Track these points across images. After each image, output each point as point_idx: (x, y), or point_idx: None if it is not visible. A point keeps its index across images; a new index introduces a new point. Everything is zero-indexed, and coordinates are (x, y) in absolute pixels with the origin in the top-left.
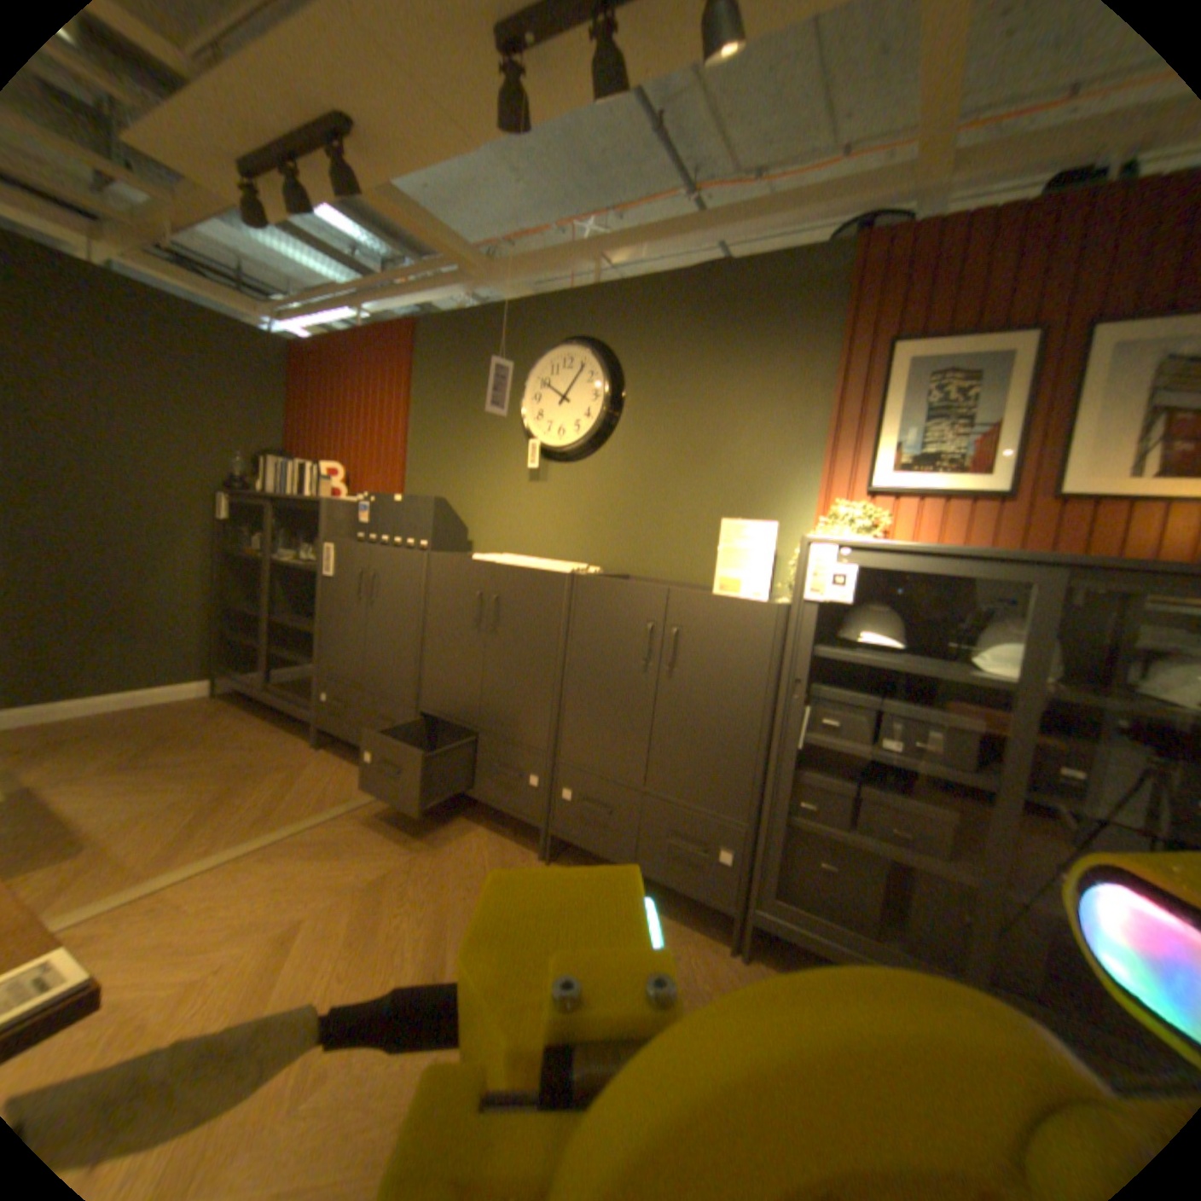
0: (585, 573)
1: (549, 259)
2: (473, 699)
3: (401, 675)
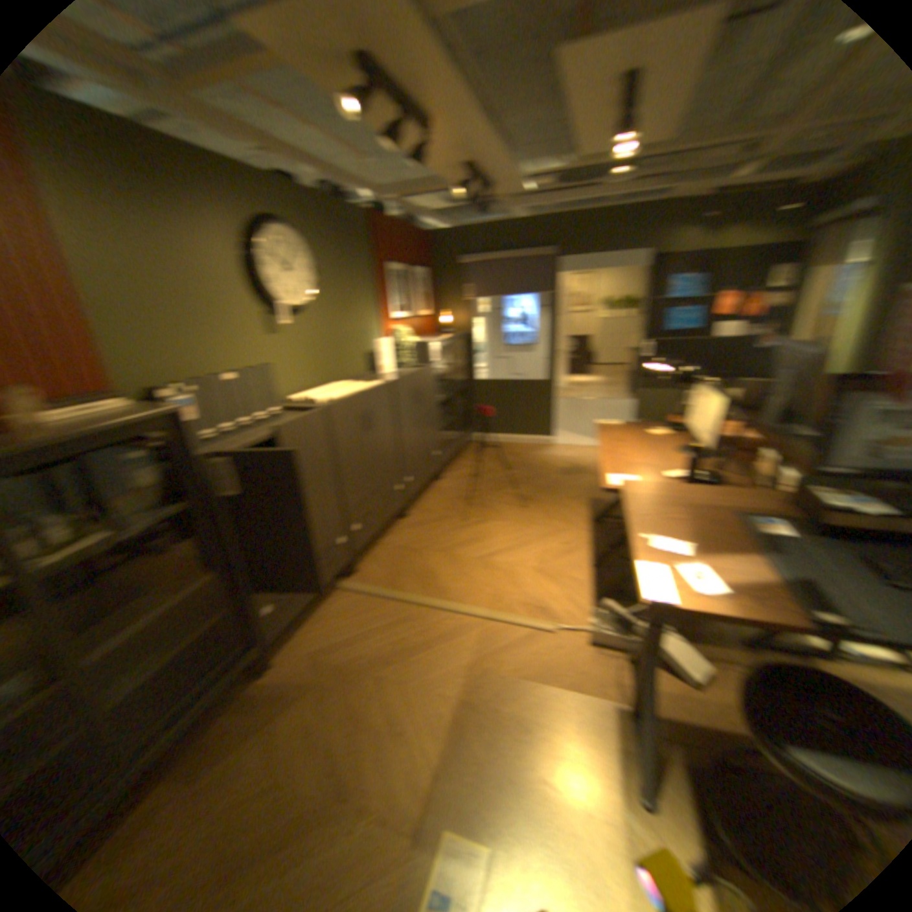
0: (391, 380)
1: (242, 132)
2: (376, 478)
3: (335, 509)
